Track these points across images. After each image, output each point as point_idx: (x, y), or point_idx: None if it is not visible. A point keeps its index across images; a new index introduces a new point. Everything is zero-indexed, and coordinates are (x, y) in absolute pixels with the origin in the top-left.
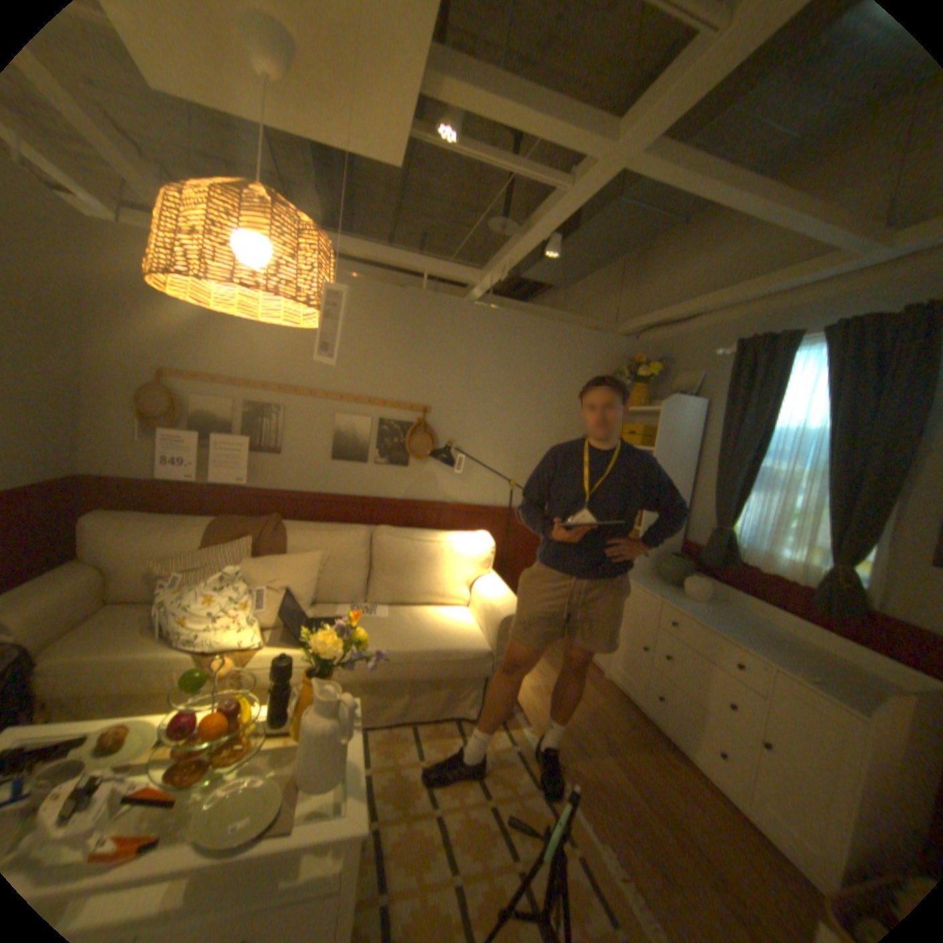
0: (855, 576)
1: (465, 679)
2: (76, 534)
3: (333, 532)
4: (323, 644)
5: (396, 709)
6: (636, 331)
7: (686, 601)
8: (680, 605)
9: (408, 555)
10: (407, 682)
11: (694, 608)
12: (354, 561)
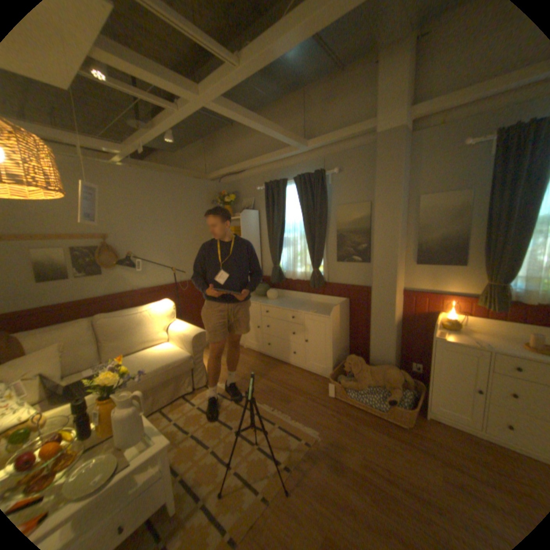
0: (318, 272)
1: (181, 374)
2: None
3: (60, 329)
4: (104, 380)
5: (145, 407)
6: (217, 178)
7: (268, 301)
8: (267, 303)
9: (123, 325)
10: (149, 389)
11: (272, 302)
12: (84, 341)
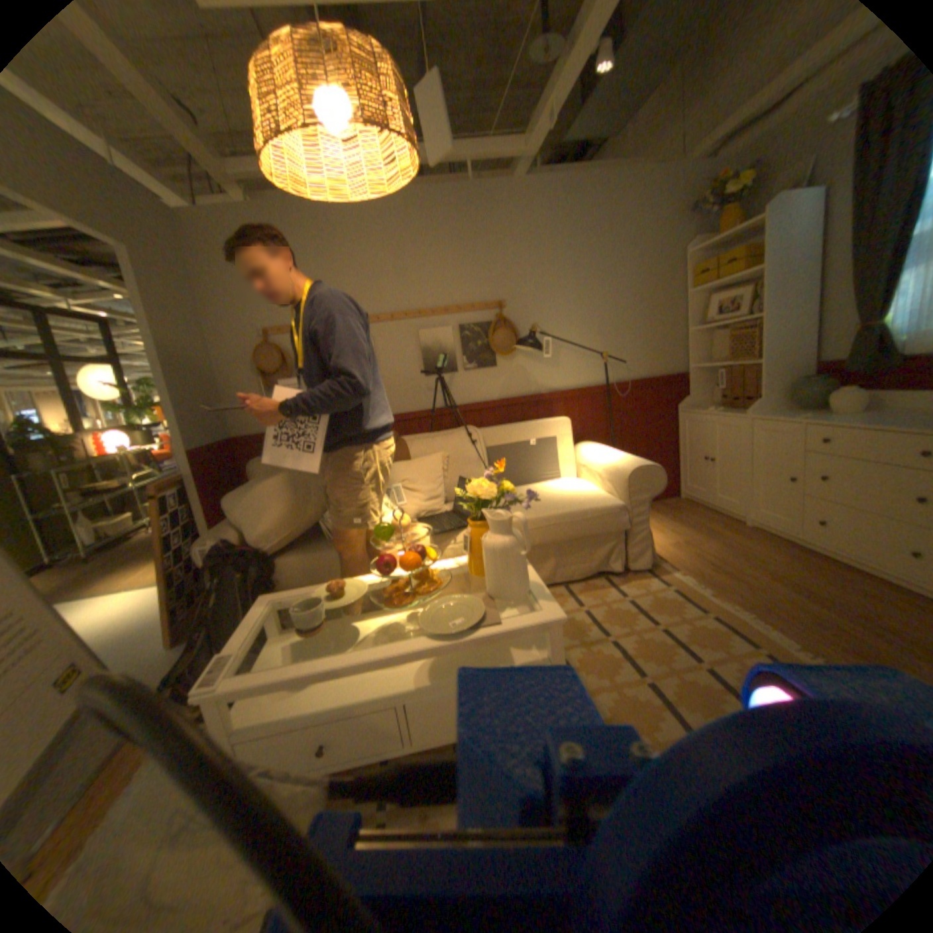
0: None
1: (604, 532)
2: (246, 475)
3: (445, 433)
4: (477, 488)
5: (544, 569)
6: (713, 149)
7: (835, 415)
8: (829, 419)
9: (519, 439)
10: (549, 542)
11: (848, 418)
12: (470, 455)
